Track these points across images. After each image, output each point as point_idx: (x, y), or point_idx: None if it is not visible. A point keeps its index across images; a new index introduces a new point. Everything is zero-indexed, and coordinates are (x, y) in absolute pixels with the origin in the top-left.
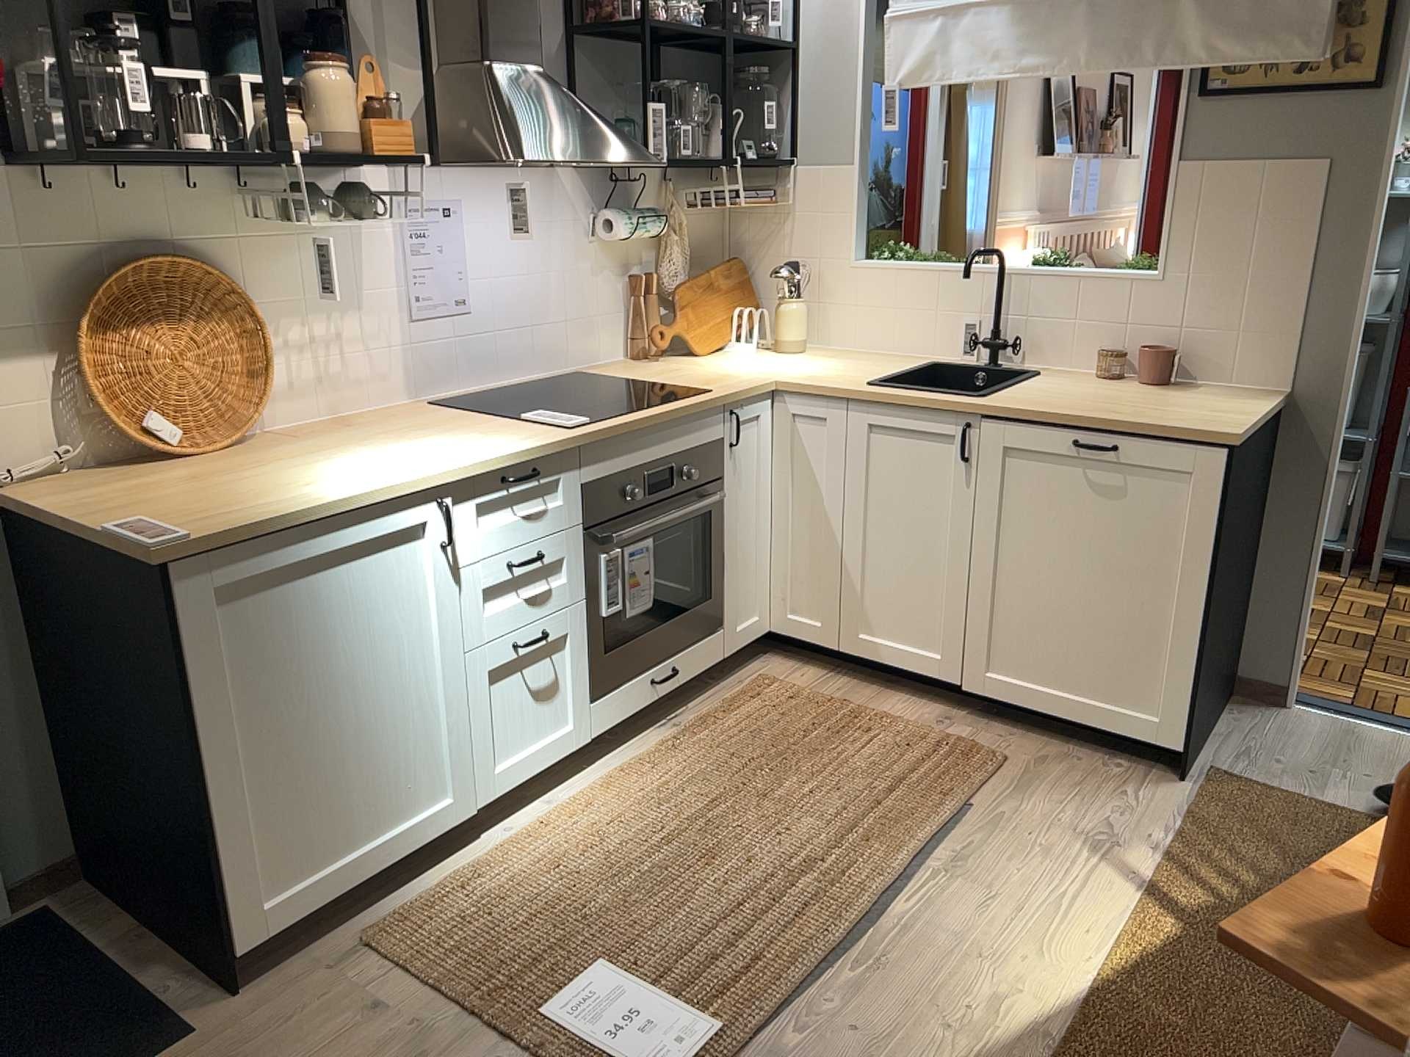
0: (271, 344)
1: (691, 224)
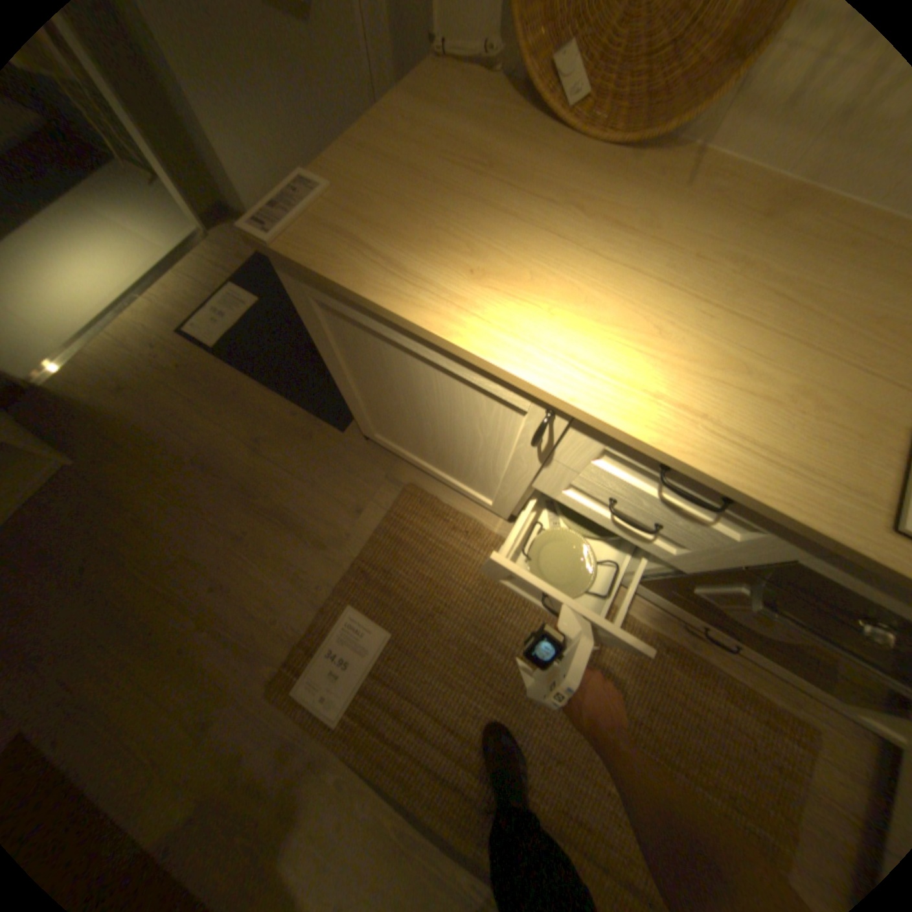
0: None
1: None
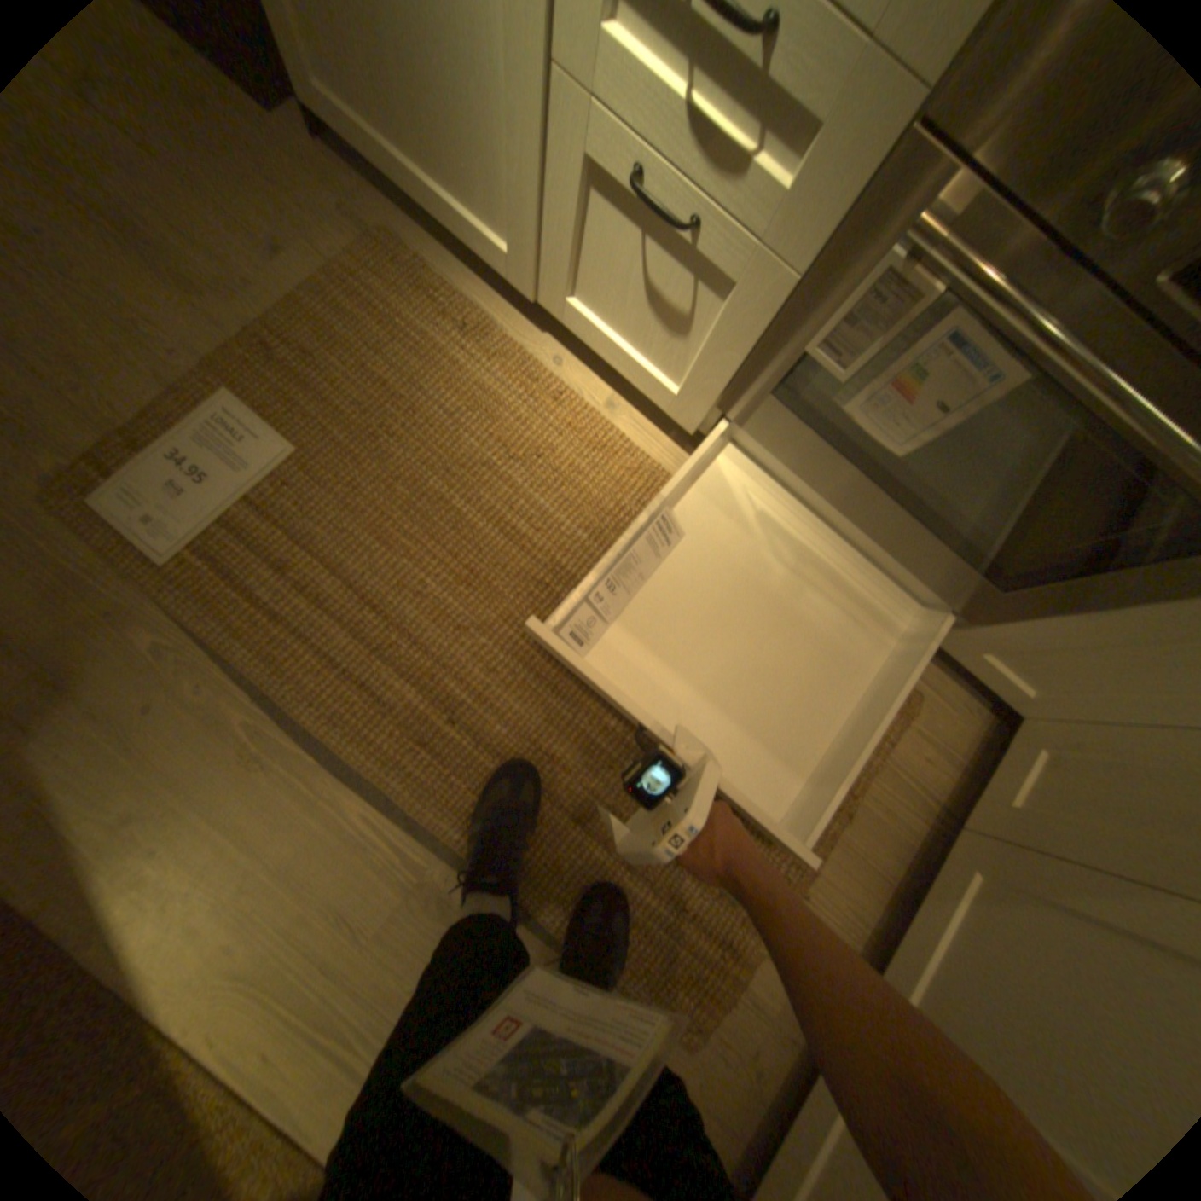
0: None
1: None
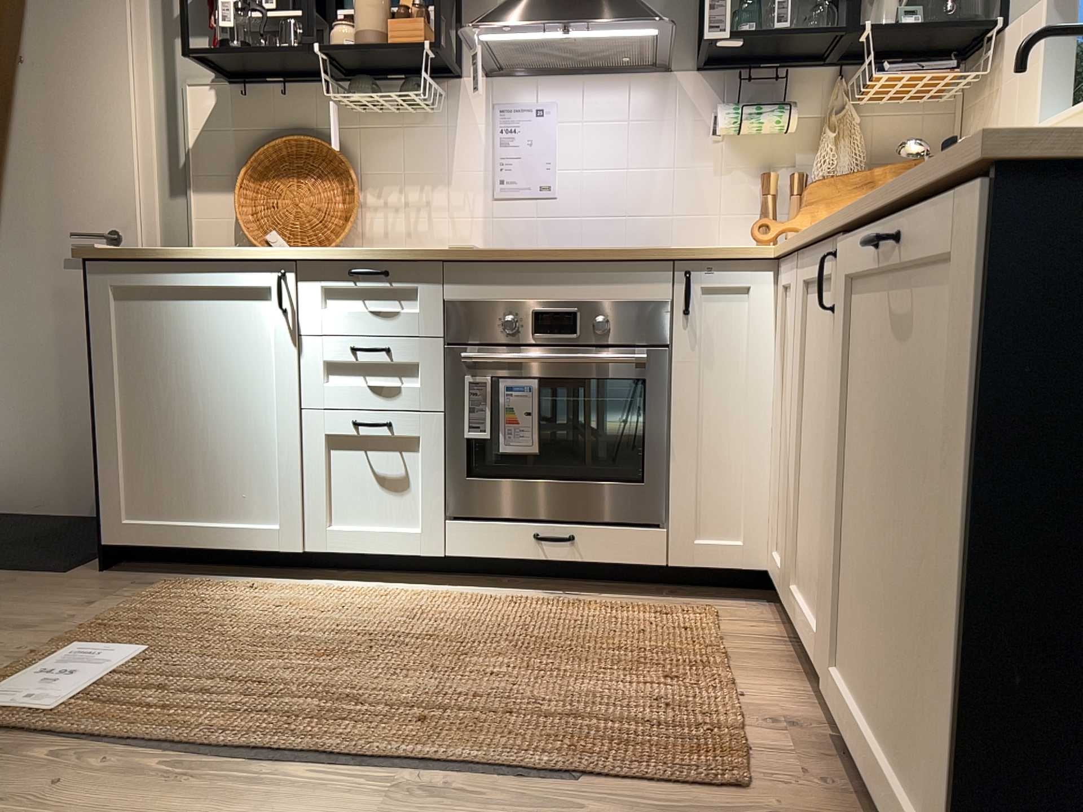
0: (354, 197)
1: (880, 129)
